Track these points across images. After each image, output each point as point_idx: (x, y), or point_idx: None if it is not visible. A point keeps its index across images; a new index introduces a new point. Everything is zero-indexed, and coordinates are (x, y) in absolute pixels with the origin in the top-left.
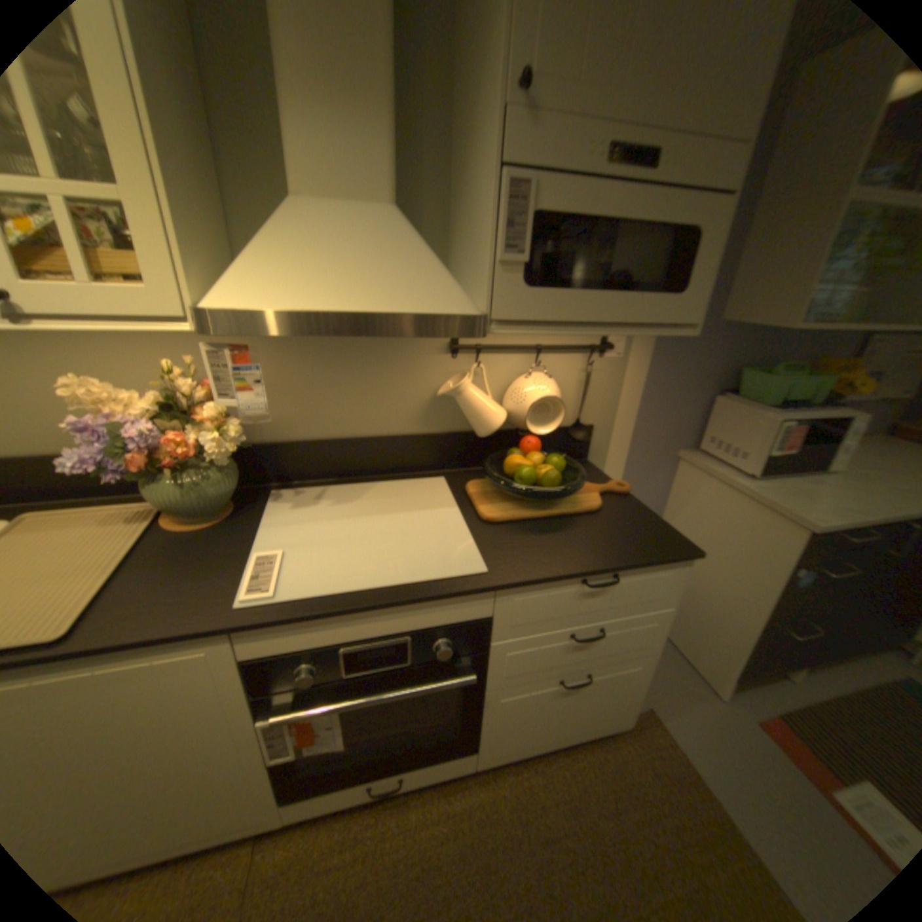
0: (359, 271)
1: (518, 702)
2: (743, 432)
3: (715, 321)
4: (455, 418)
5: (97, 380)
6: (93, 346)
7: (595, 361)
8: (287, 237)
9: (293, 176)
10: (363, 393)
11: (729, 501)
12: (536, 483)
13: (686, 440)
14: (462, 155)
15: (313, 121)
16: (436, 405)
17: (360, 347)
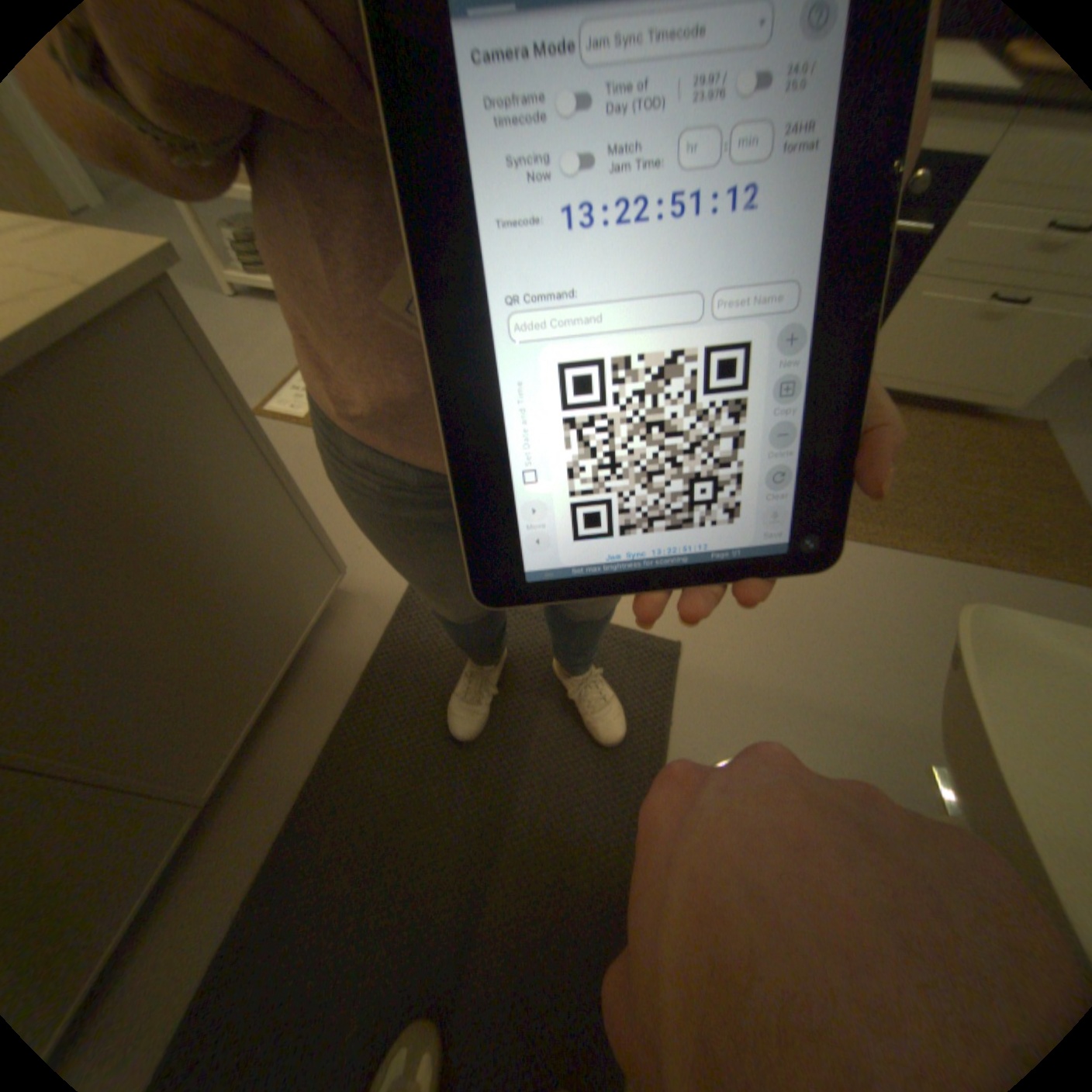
0: None
1: (938, 299)
2: None
3: None
4: None
5: None
6: None
7: None
8: None
9: None
10: None
11: None
12: None
13: None
14: None
15: None
16: None
17: None
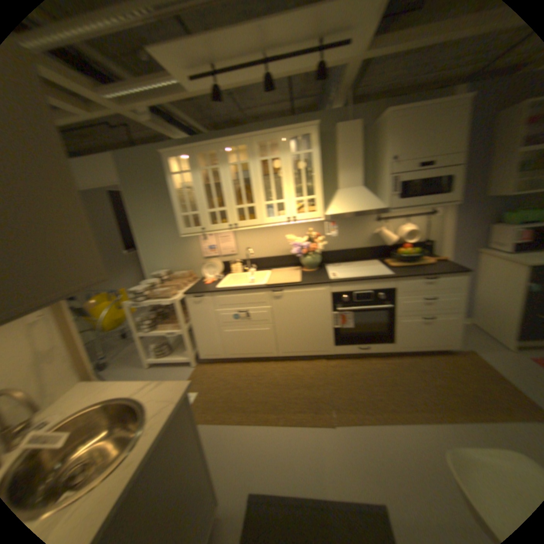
0: (355, 203)
1: (406, 323)
2: (504, 237)
3: (483, 197)
4: (378, 241)
5: (290, 236)
6: (286, 230)
7: (430, 218)
8: (339, 199)
9: (339, 186)
10: (349, 236)
11: (500, 264)
12: (408, 257)
13: (481, 244)
14: (378, 170)
15: (344, 174)
16: (372, 238)
17: (349, 222)
